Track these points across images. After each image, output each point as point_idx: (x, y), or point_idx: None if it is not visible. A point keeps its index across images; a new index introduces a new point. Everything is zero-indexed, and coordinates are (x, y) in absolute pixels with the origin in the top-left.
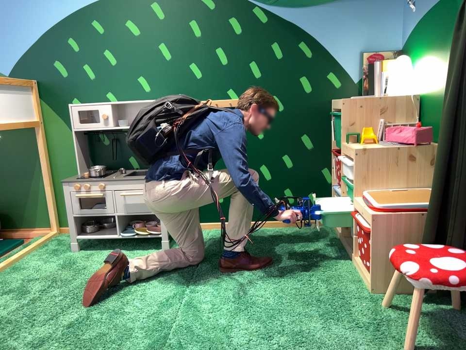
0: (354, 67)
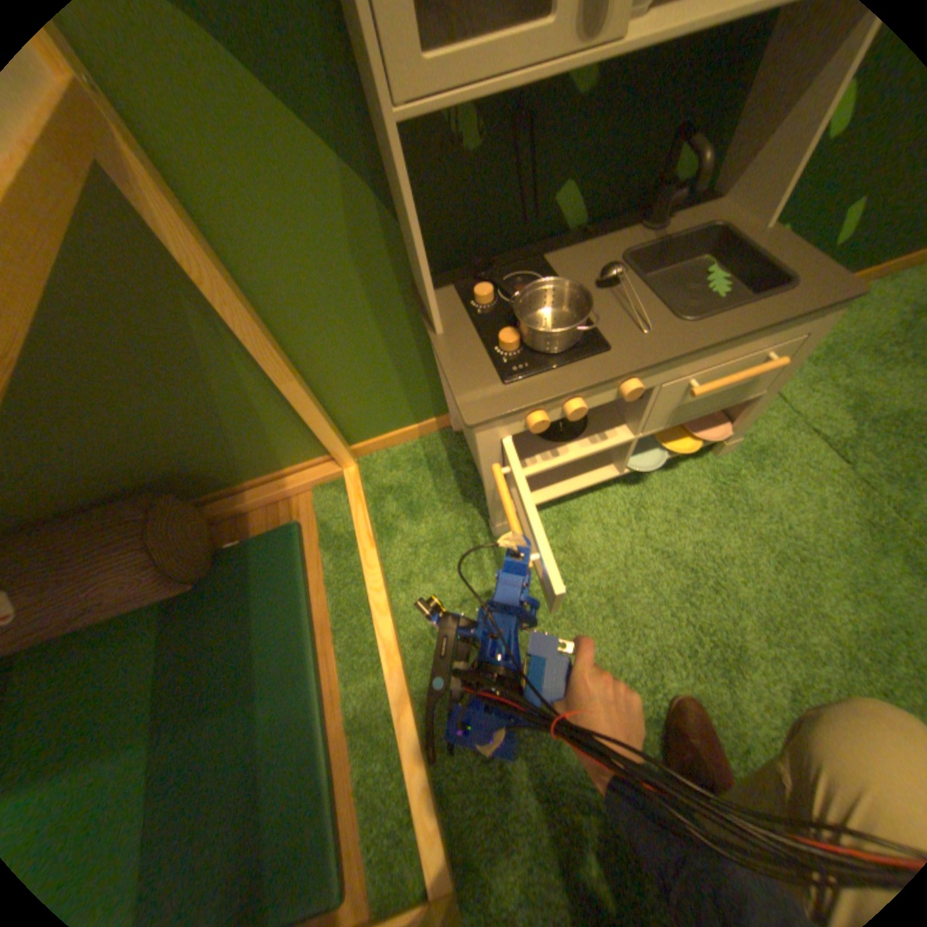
0: None
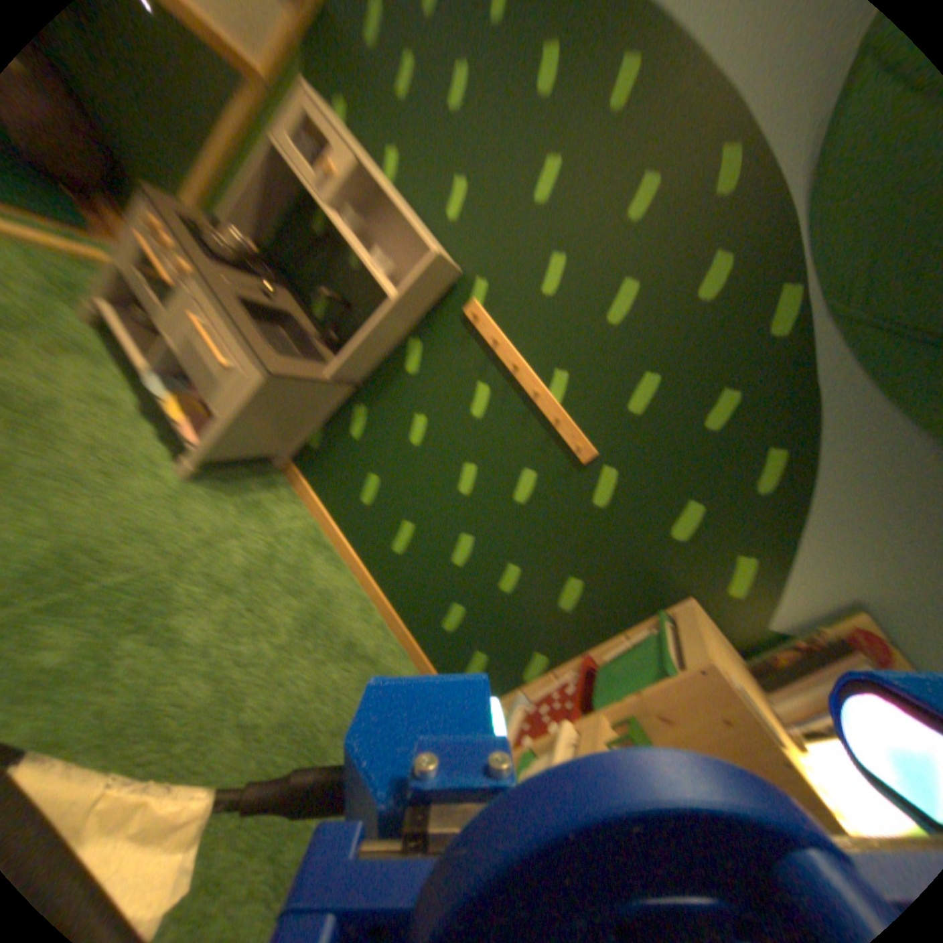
0: (809, 607)
